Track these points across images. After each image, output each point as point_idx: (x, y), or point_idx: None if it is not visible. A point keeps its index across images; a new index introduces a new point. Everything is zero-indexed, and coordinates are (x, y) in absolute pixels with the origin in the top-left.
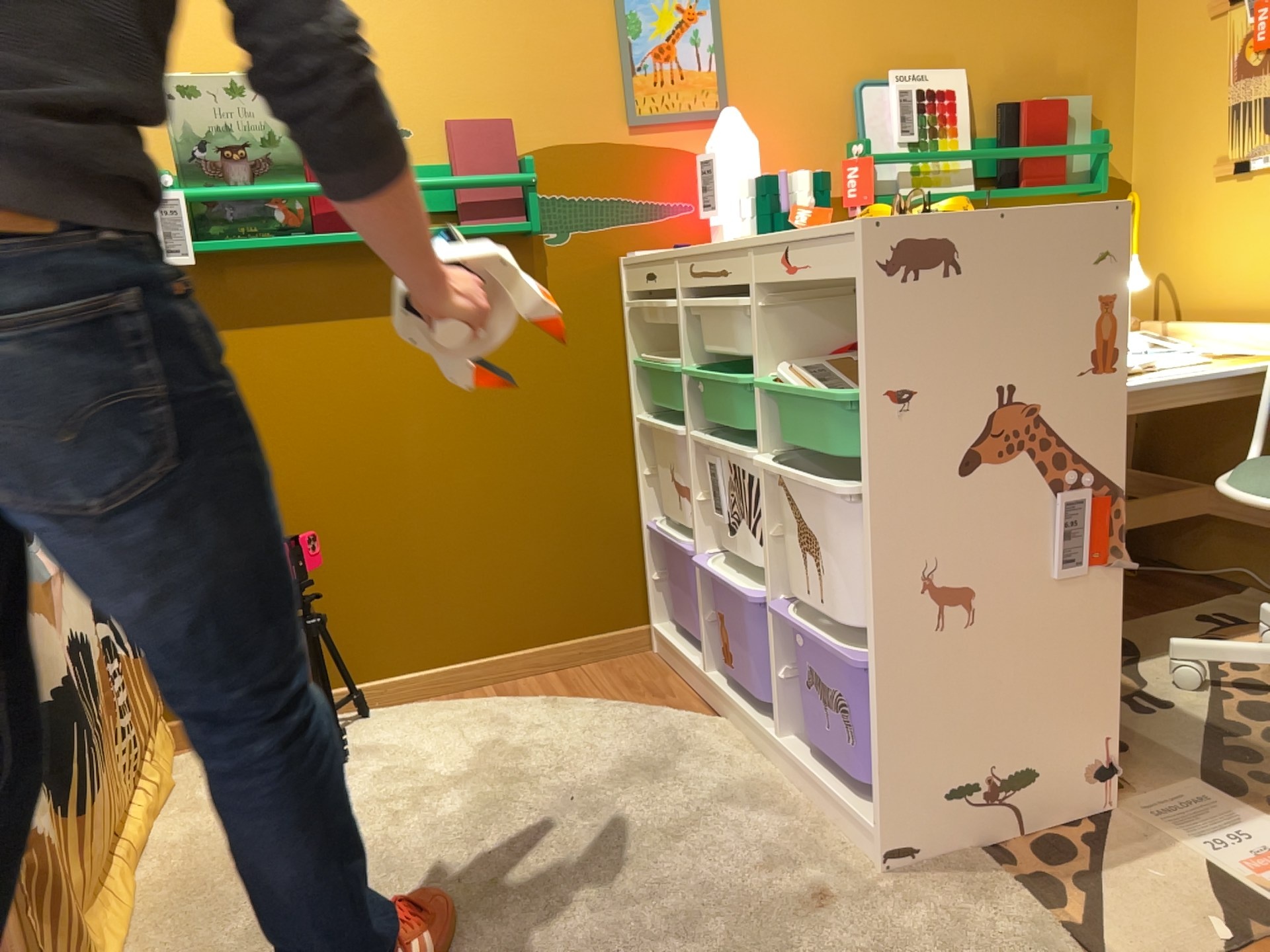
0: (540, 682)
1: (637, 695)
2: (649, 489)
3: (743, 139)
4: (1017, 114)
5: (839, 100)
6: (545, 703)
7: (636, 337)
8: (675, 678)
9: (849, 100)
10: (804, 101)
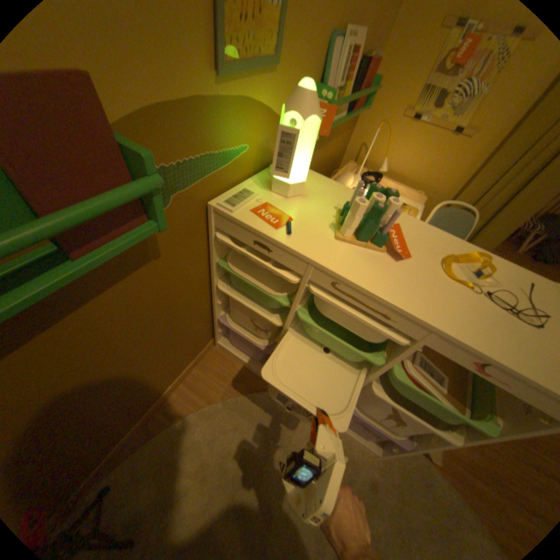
0: (181, 395)
1: (232, 385)
2: (219, 306)
3: (319, 117)
4: (370, 64)
5: (325, 45)
6: (201, 417)
7: (218, 249)
8: (239, 364)
9: (328, 45)
10: (313, 45)
